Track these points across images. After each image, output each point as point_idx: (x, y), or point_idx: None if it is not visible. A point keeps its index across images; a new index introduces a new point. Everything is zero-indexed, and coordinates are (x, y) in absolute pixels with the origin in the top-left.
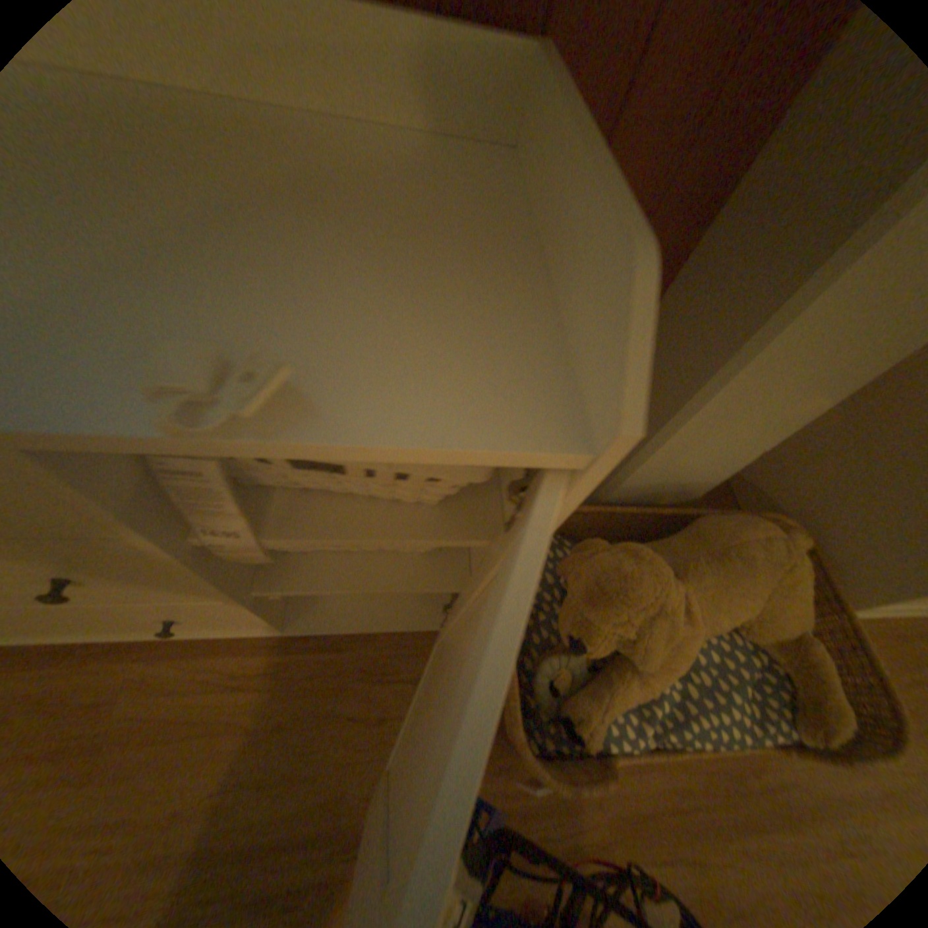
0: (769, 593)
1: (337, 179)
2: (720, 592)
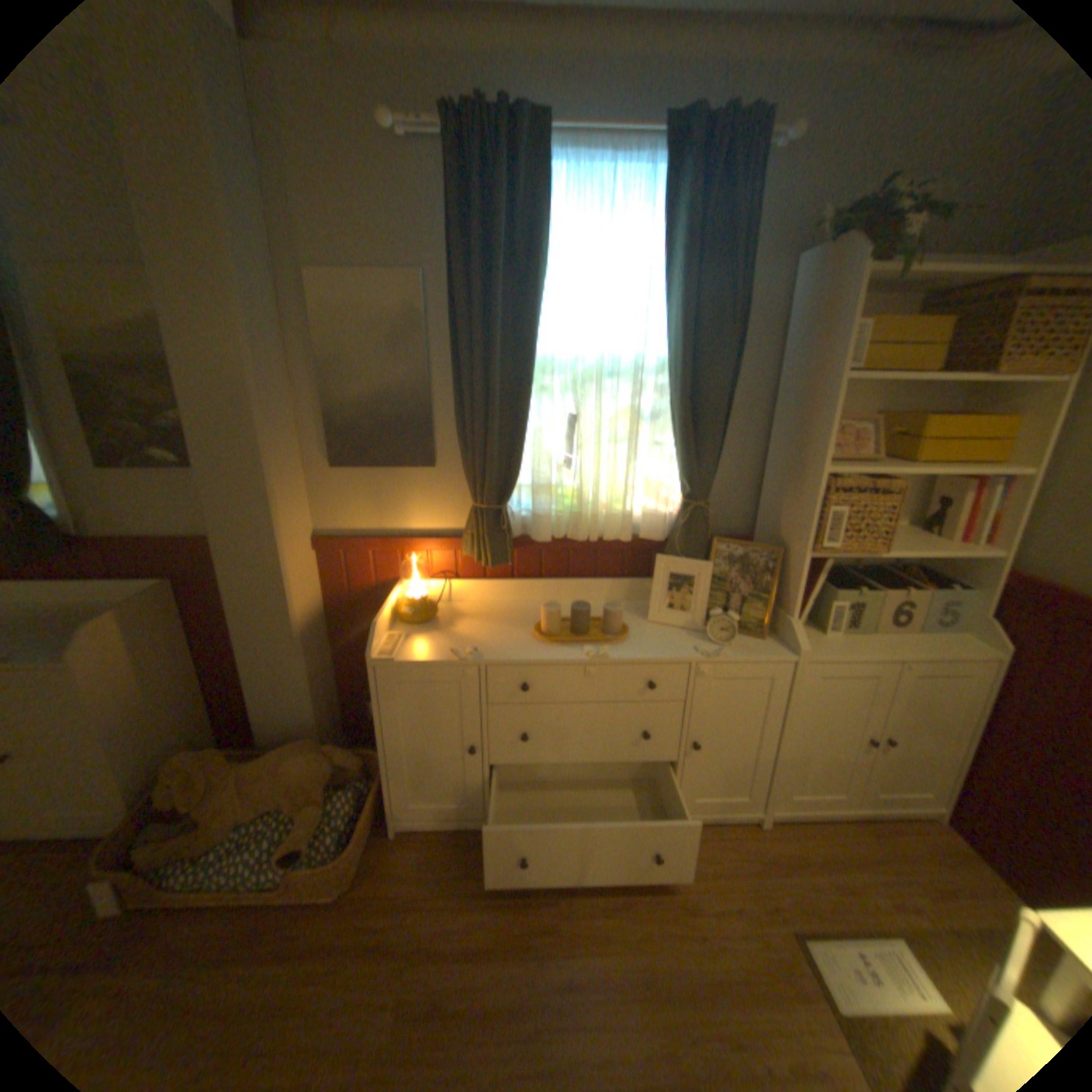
0: (280, 775)
1: (83, 621)
2: (251, 776)
